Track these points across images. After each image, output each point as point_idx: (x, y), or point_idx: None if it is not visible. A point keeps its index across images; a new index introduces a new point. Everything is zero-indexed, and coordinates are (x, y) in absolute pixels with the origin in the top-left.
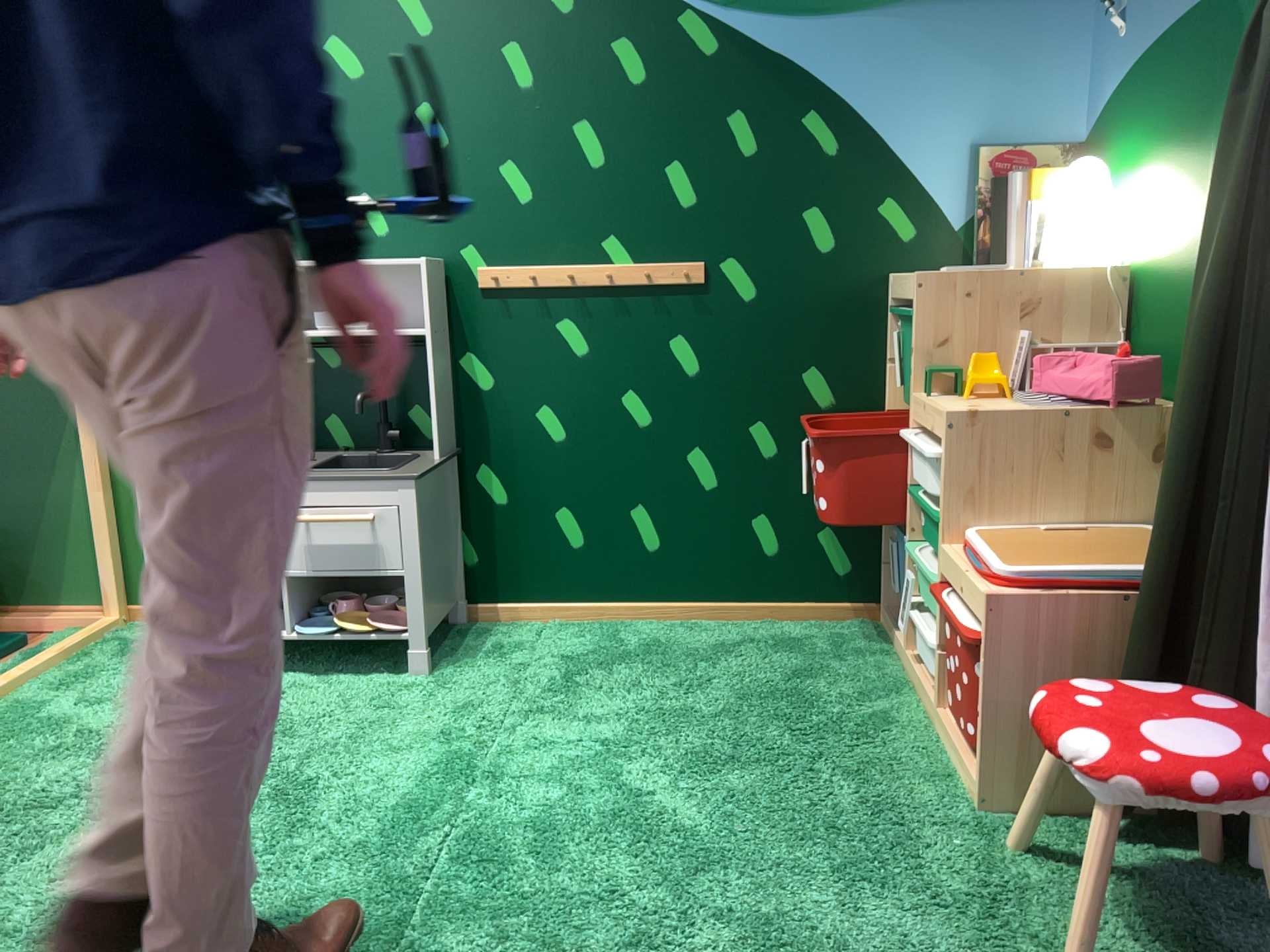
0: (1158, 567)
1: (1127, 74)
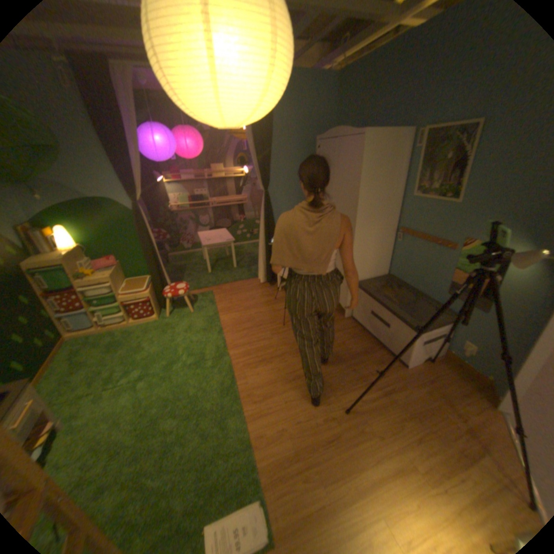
0: (152, 278)
1: (48, 208)
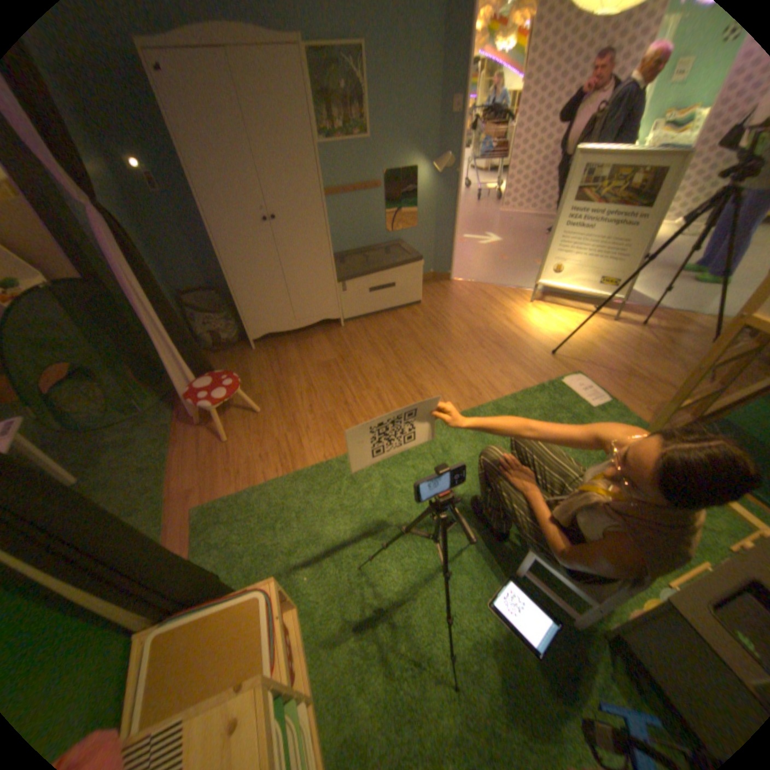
0: (189, 589)
1: None
